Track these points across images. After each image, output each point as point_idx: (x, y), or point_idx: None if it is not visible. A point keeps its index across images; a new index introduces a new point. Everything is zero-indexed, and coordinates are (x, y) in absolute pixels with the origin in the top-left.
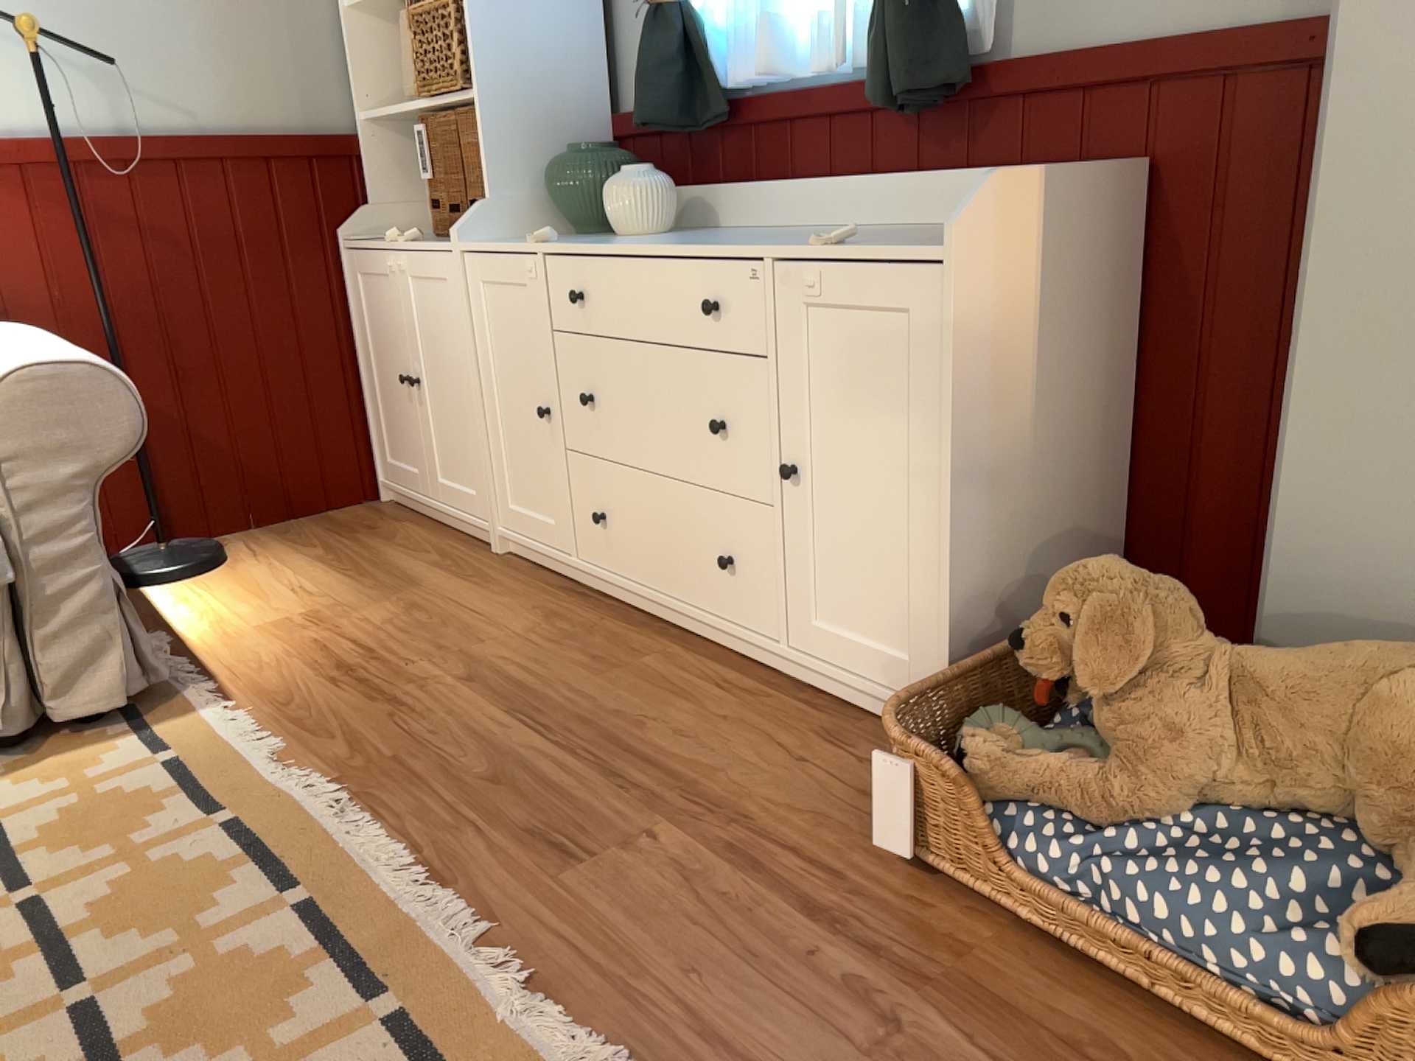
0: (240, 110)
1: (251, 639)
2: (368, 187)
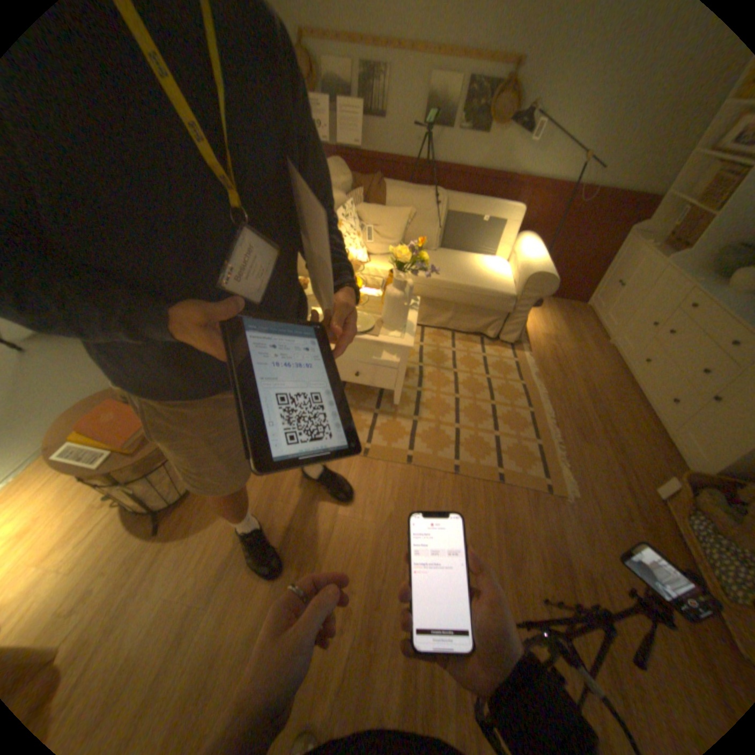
0: (631, 180)
1: (539, 336)
2: (654, 214)
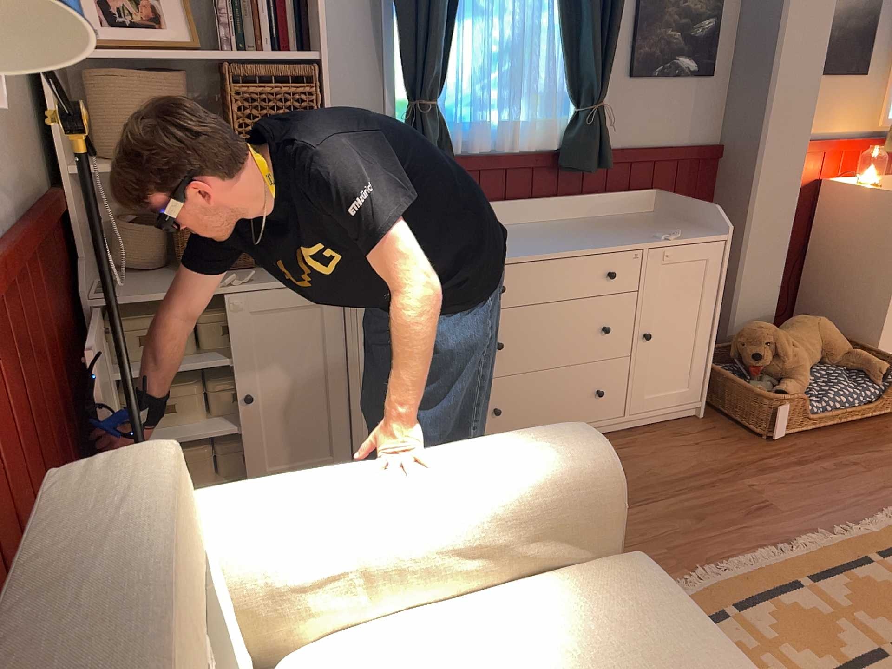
0: (17, 178)
1: None
2: (73, 238)
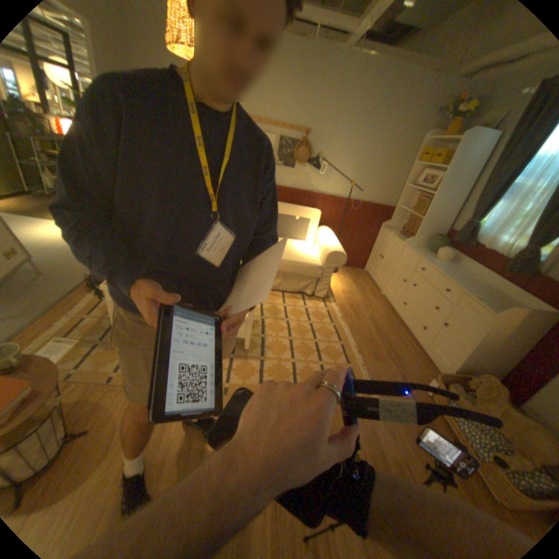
0: (376, 198)
1: (339, 292)
2: (392, 217)
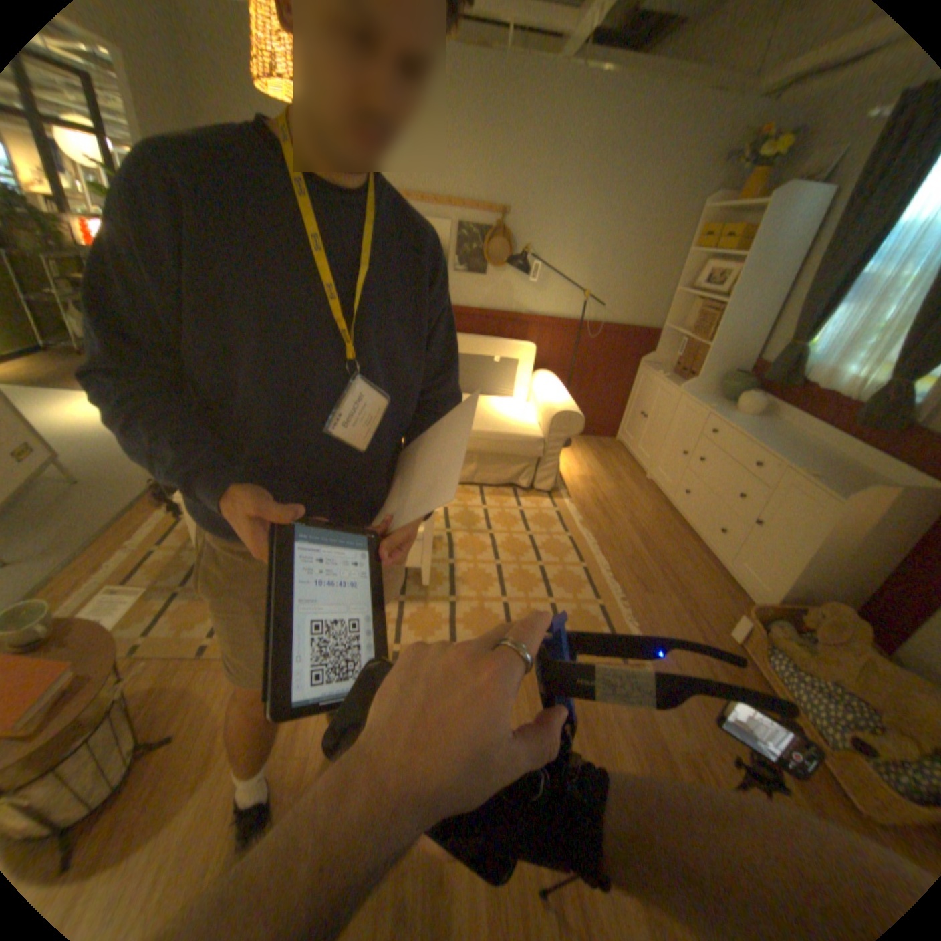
0: (629, 316)
1: (575, 480)
2: (657, 346)
